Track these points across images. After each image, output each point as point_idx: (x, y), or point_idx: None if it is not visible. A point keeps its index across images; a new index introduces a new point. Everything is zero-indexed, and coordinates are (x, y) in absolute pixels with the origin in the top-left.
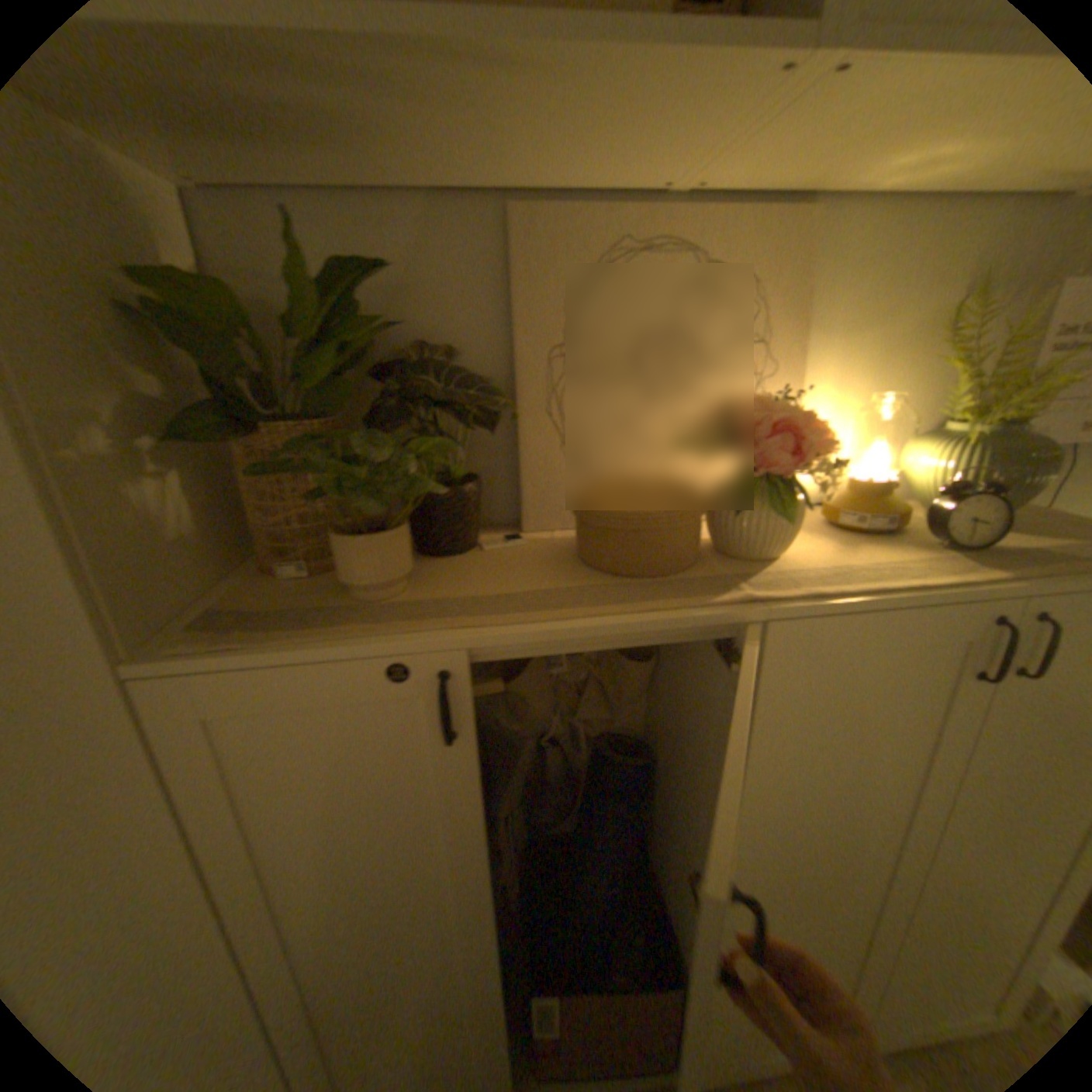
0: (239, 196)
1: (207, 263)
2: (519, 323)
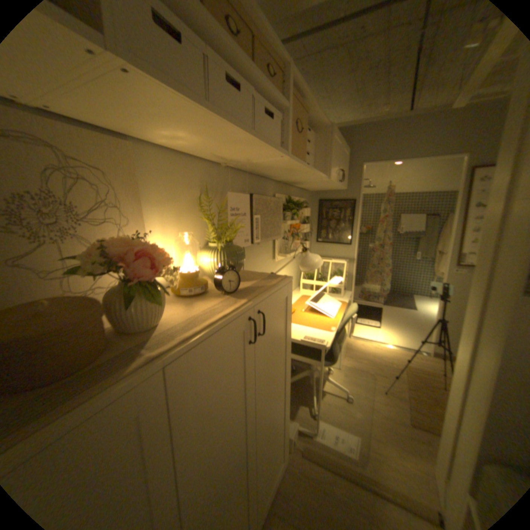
0: None
1: None
2: None
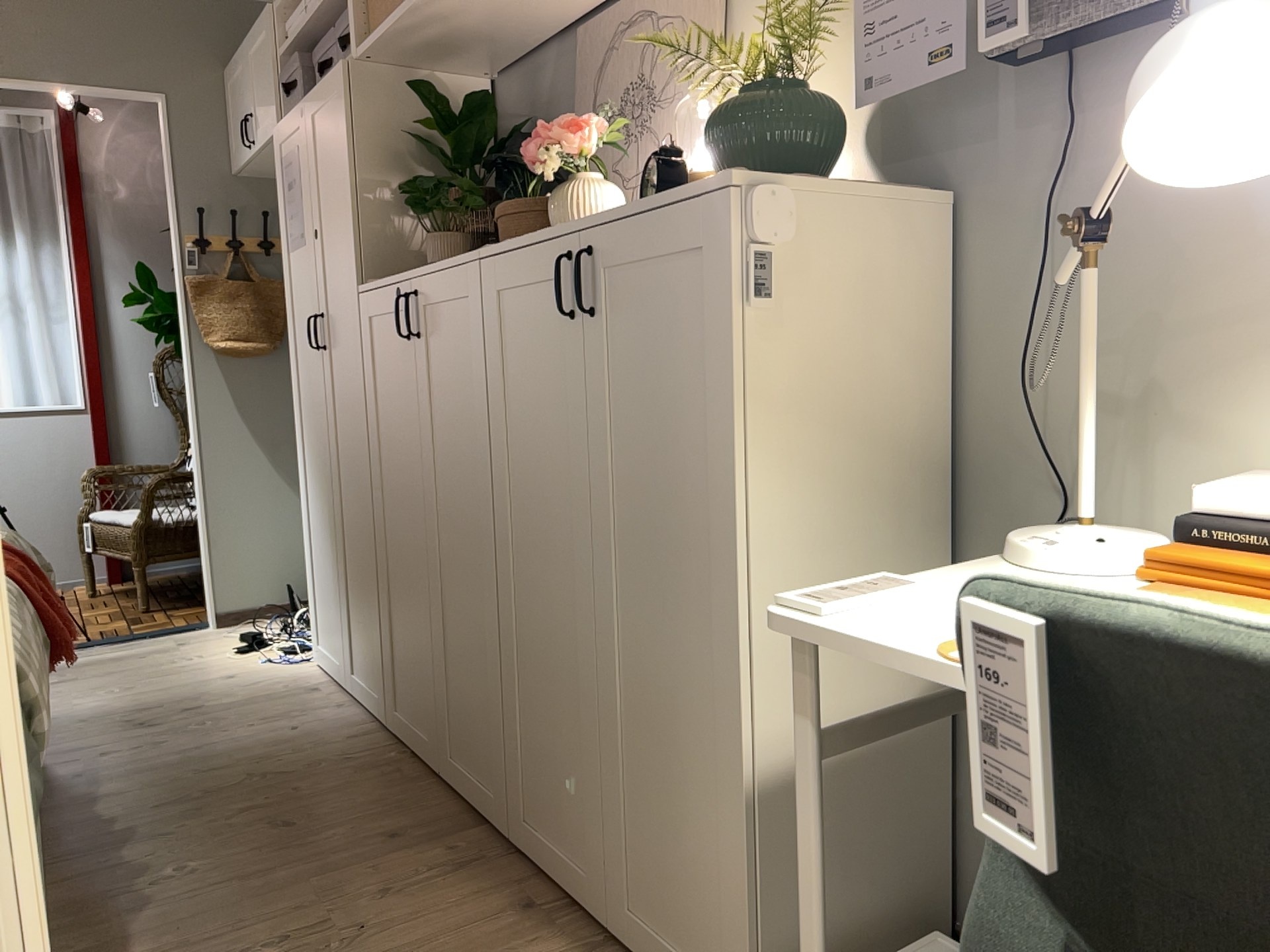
0: (506, 76)
1: (497, 116)
2: (578, 109)
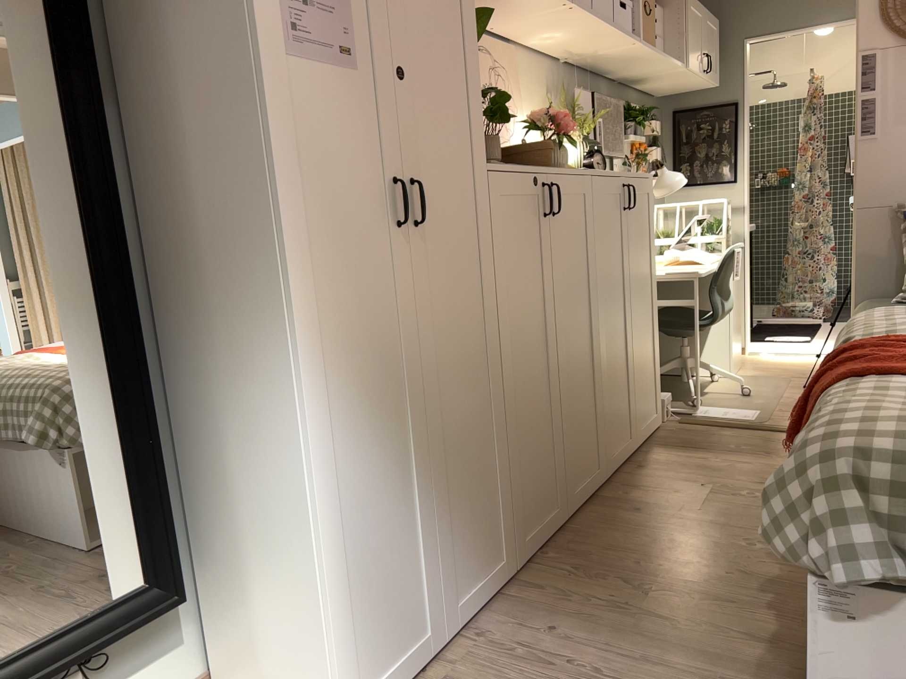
0: None
1: None
2: None
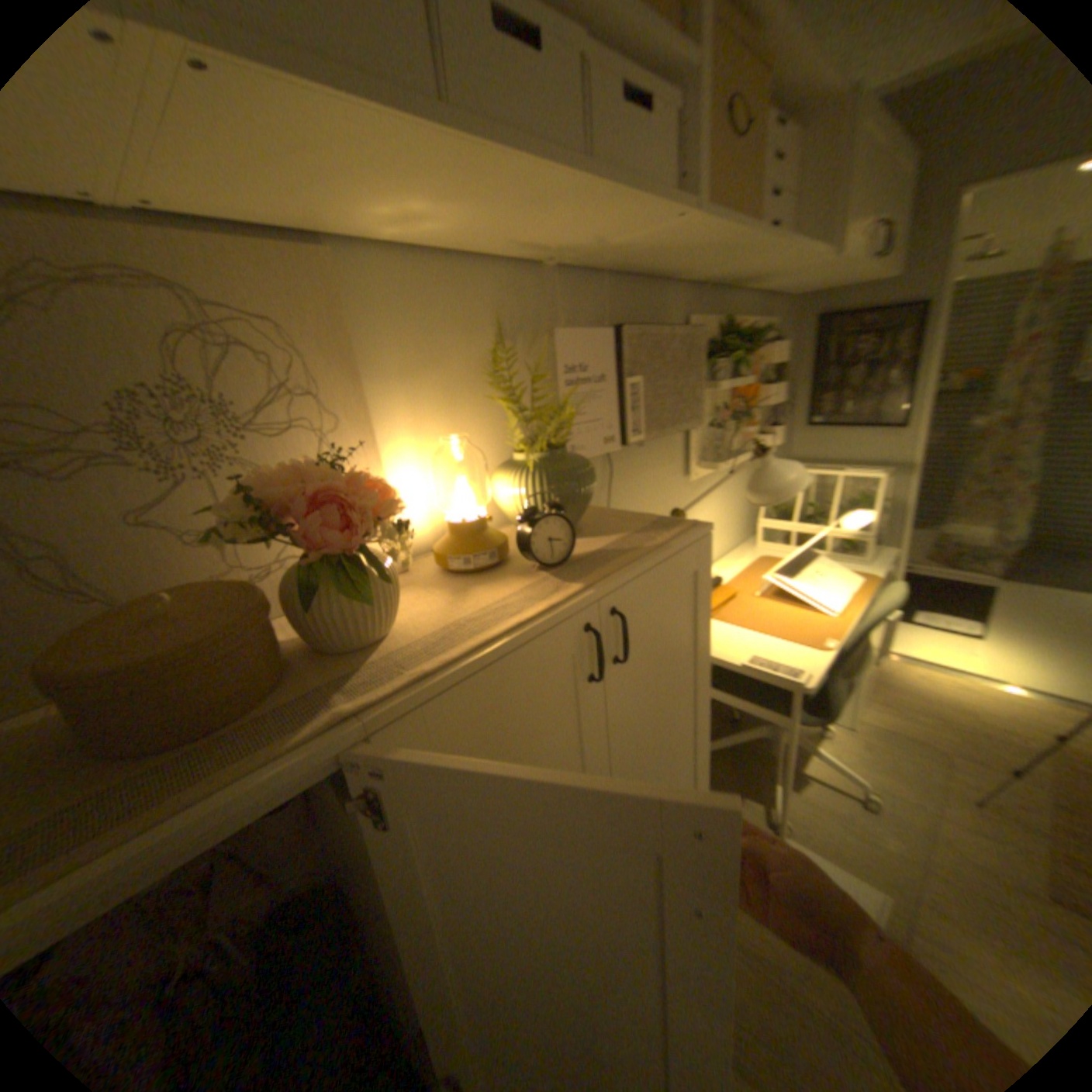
0: None
1: None
2: None
